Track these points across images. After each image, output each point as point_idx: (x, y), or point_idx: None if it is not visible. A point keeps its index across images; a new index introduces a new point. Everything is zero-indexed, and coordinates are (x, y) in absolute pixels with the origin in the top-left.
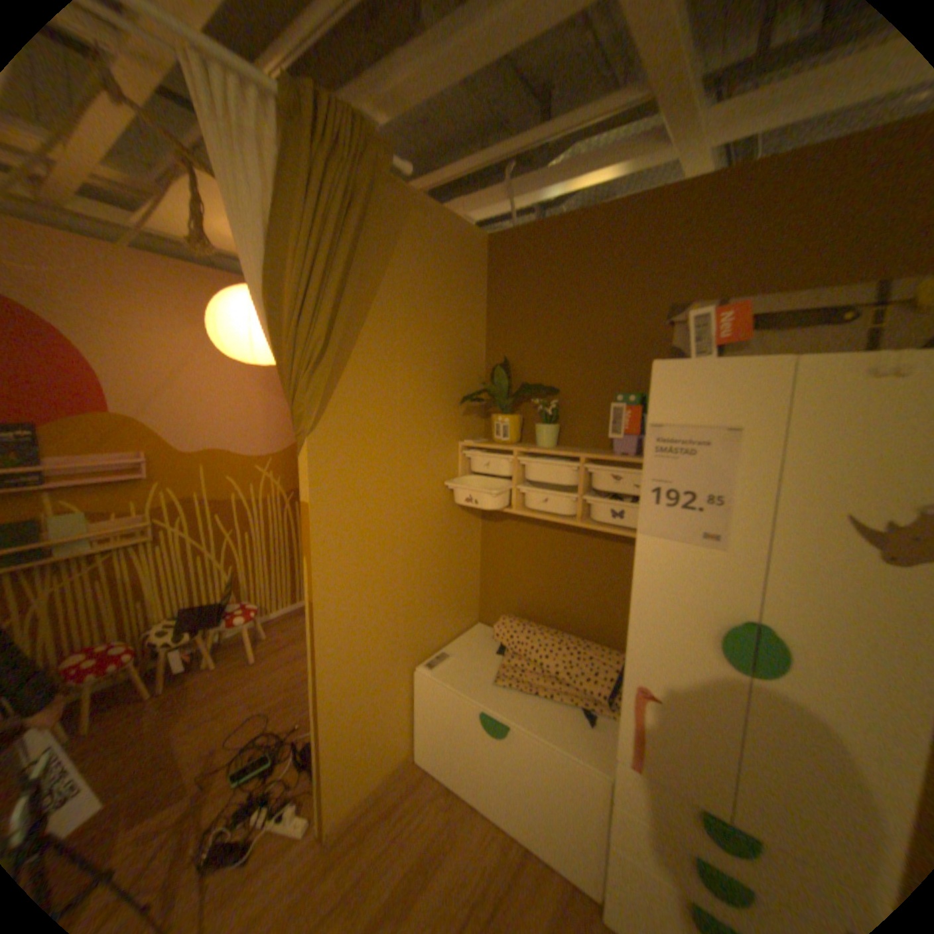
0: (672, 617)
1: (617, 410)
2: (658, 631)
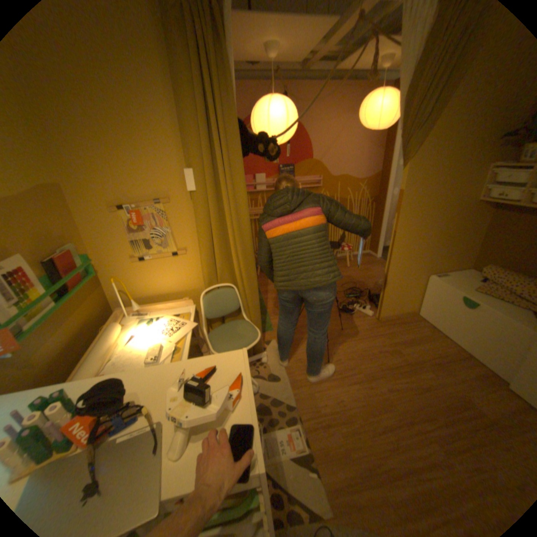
0: None
1: None
2: None
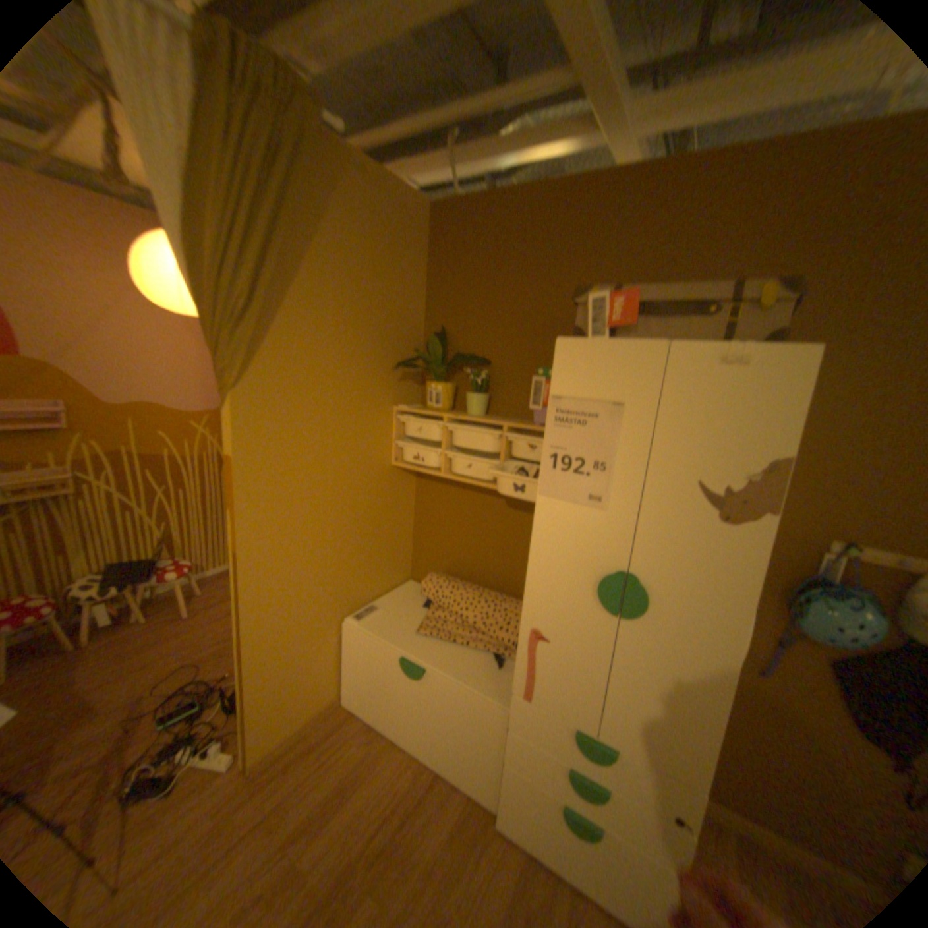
0: (561, 568)
1: (538, 384)
2: (549, 581)
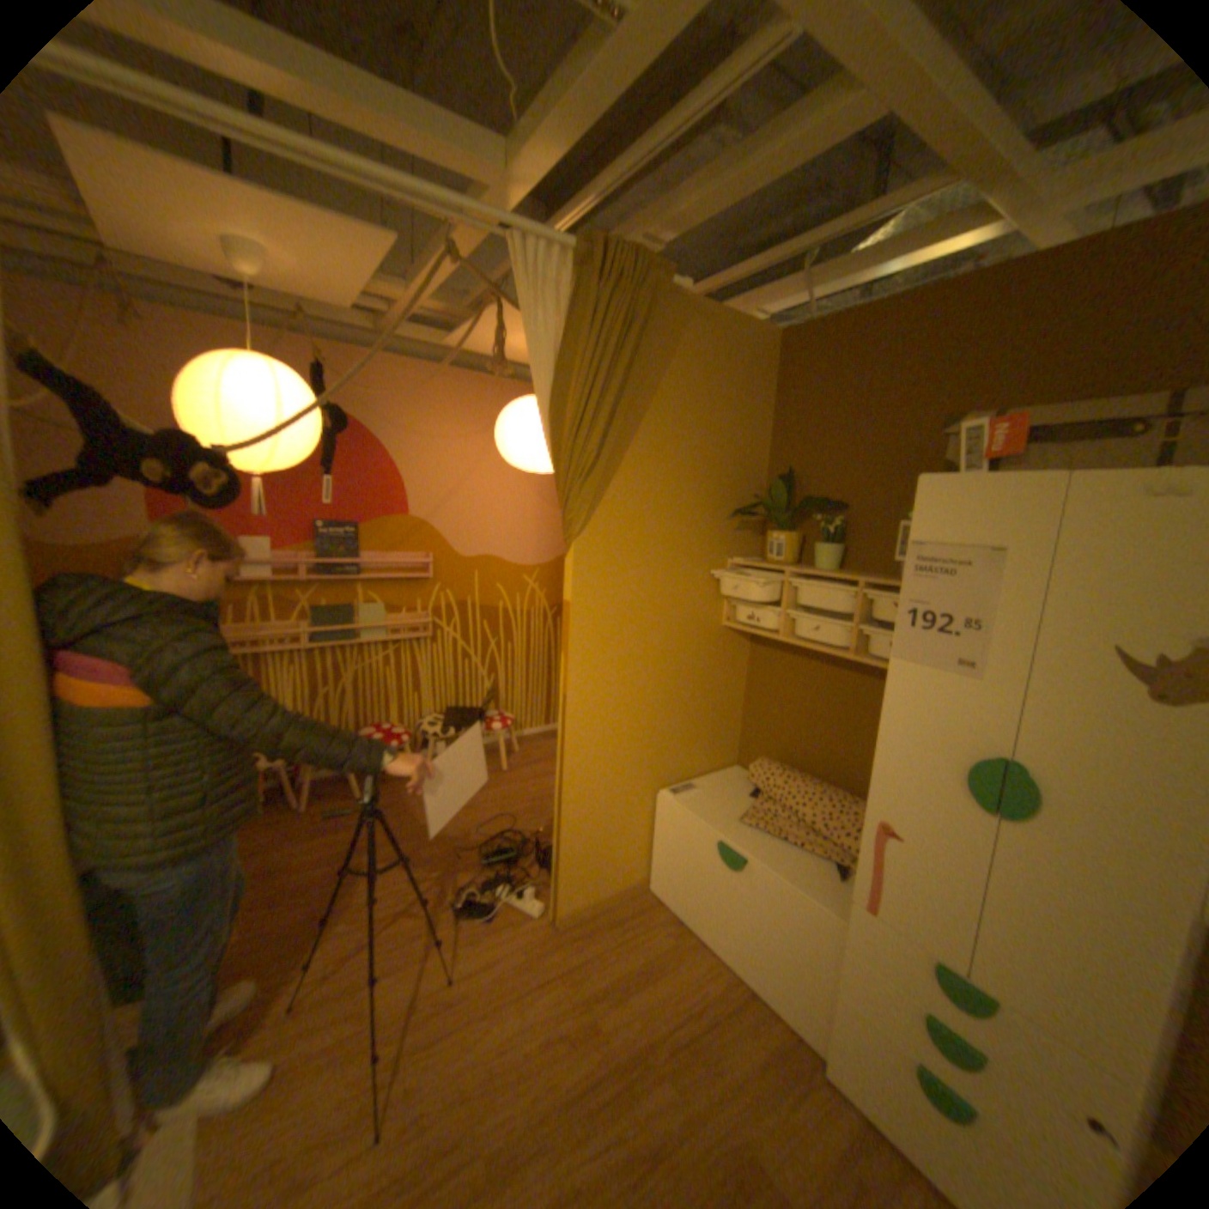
0: (921, 748)
1: (907, 529)
2: (905, 763)
